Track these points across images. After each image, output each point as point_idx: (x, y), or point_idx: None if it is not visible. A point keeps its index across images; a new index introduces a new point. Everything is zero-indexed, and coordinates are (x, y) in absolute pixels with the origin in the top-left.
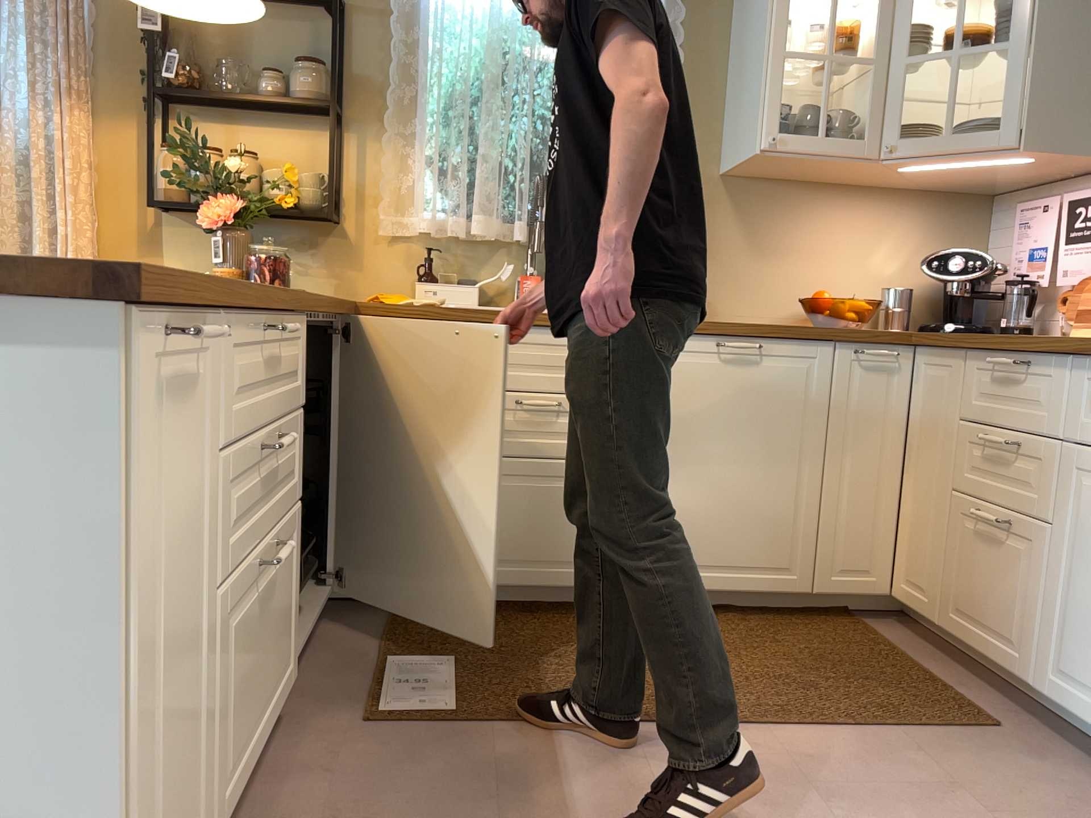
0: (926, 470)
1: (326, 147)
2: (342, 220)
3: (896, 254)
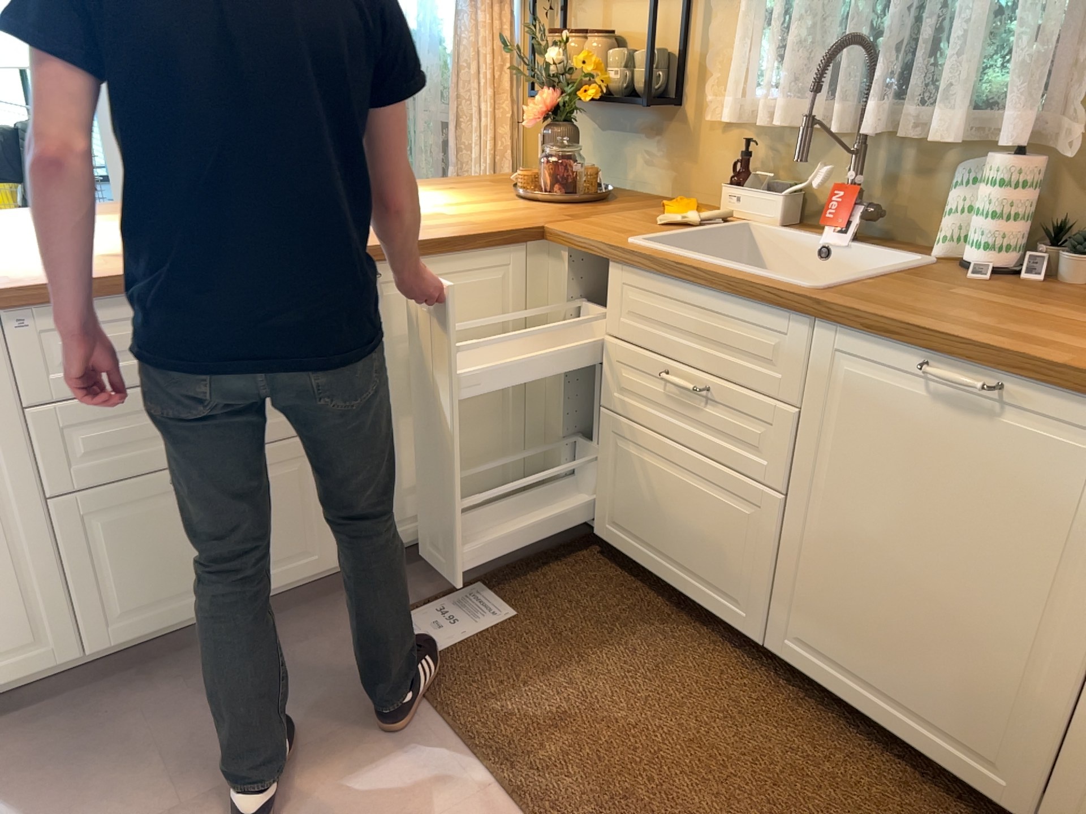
0: None
1: (672, 14)
2: (679, 103)
3: None
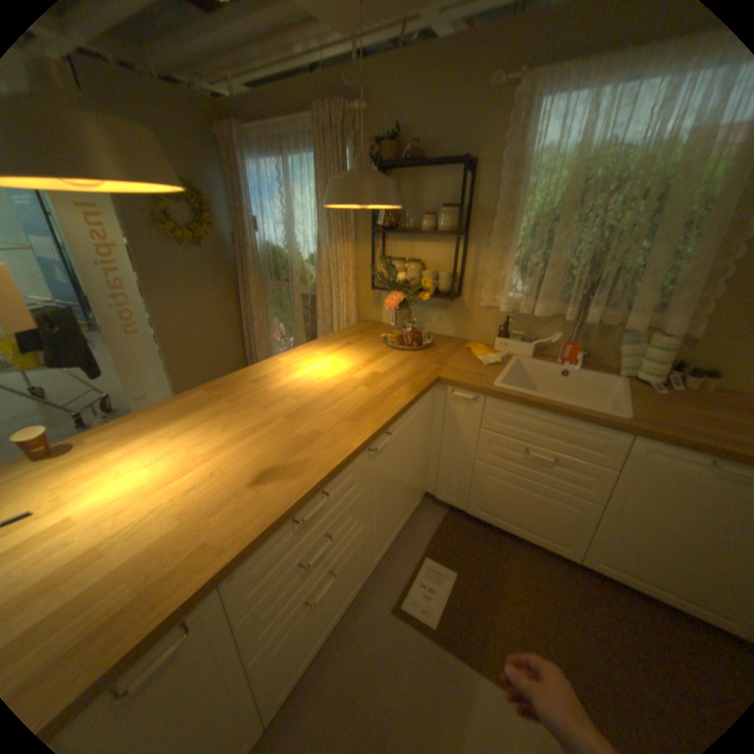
0: None
1: (456, 253)
2: (460, 295)
3: None
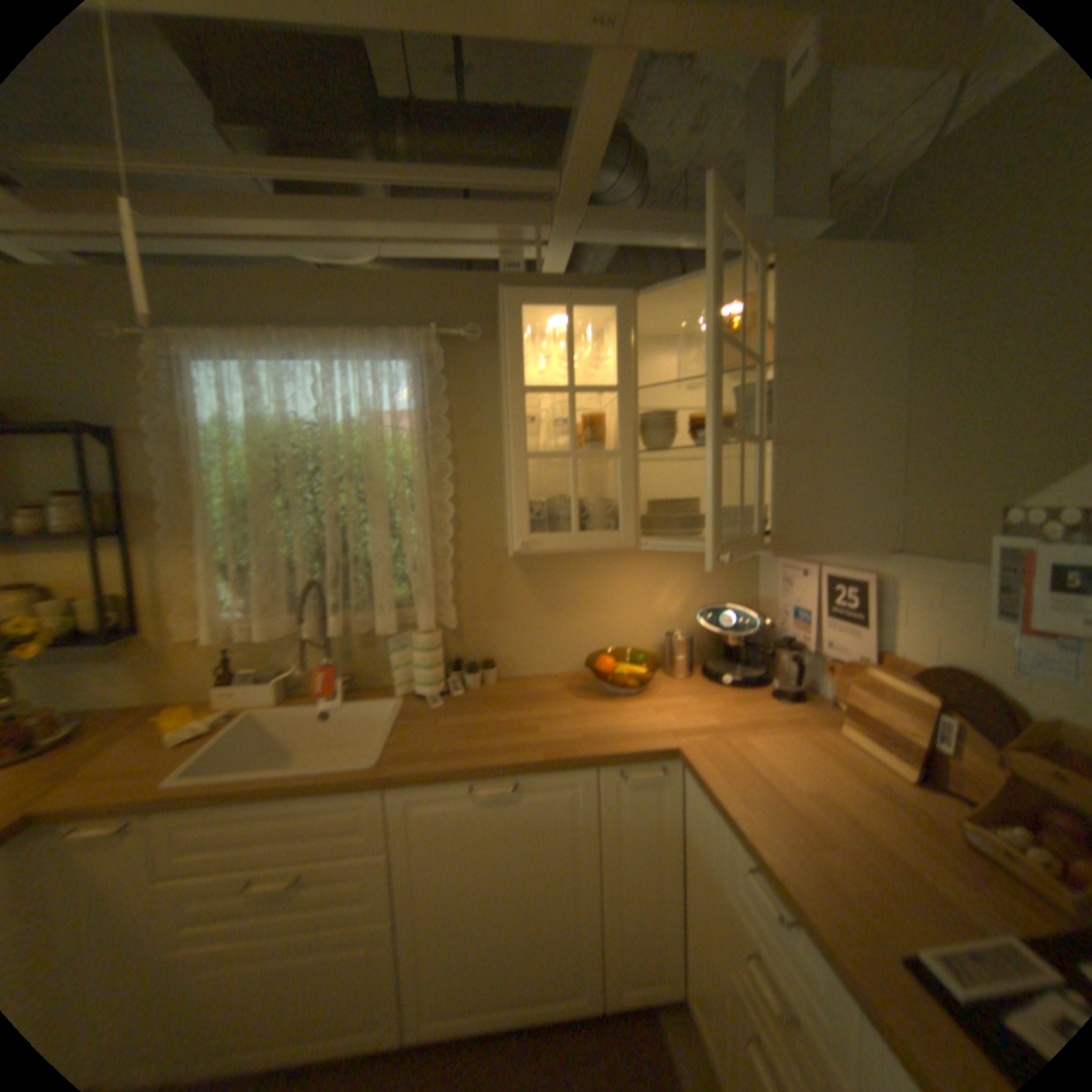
0: (703, 911)
1: (107, 565)
2: (133, 632)
3: (676, 598)
